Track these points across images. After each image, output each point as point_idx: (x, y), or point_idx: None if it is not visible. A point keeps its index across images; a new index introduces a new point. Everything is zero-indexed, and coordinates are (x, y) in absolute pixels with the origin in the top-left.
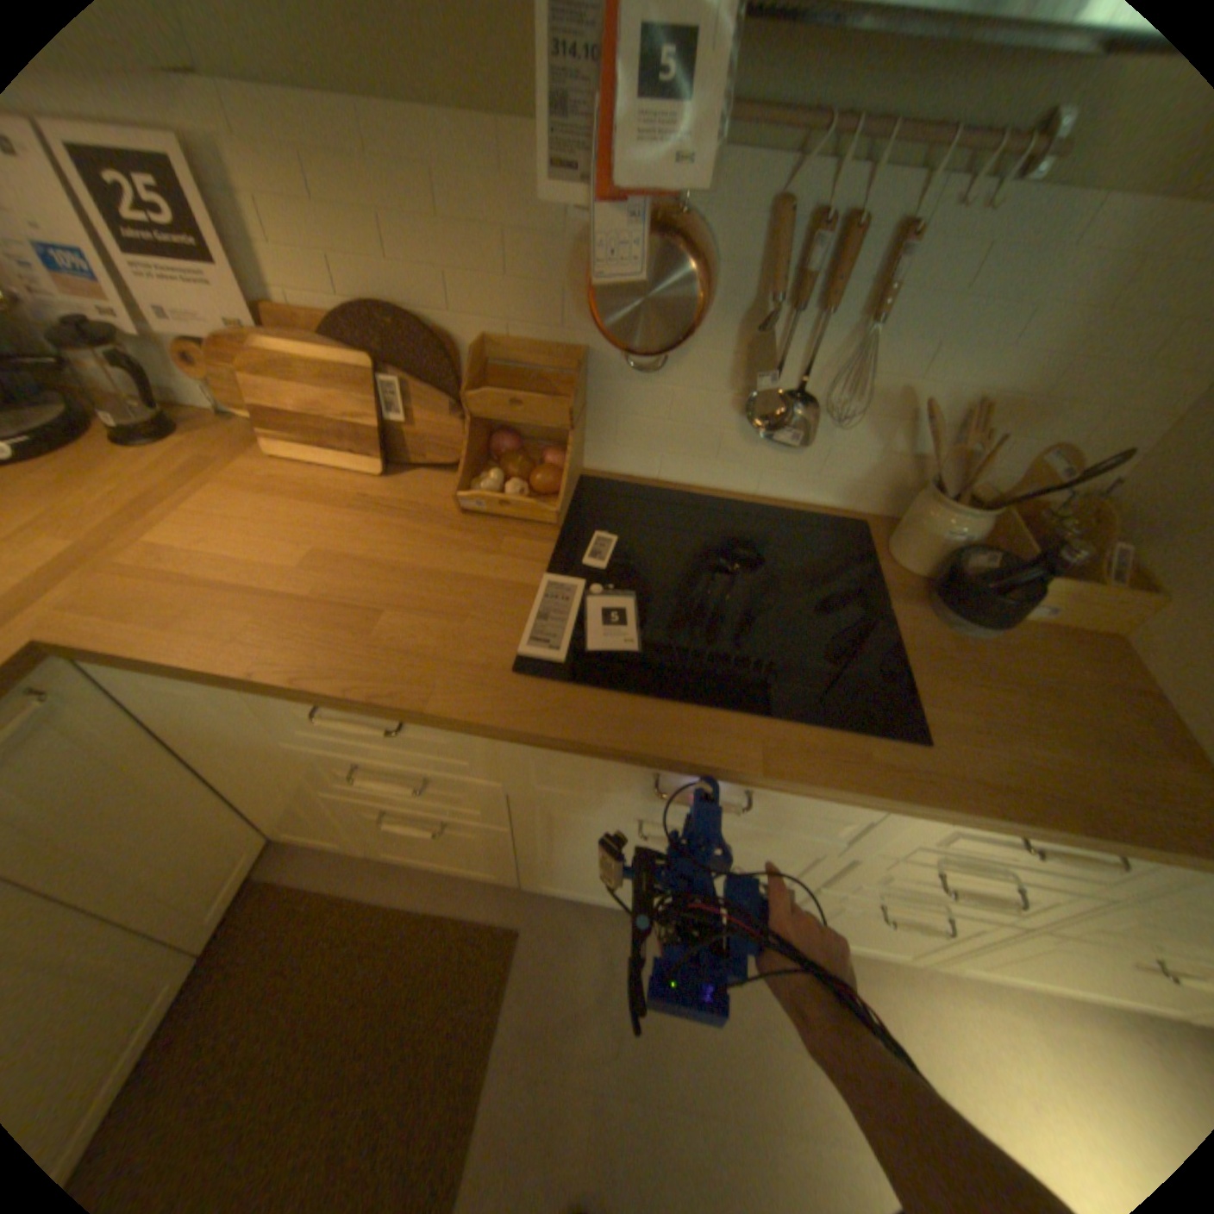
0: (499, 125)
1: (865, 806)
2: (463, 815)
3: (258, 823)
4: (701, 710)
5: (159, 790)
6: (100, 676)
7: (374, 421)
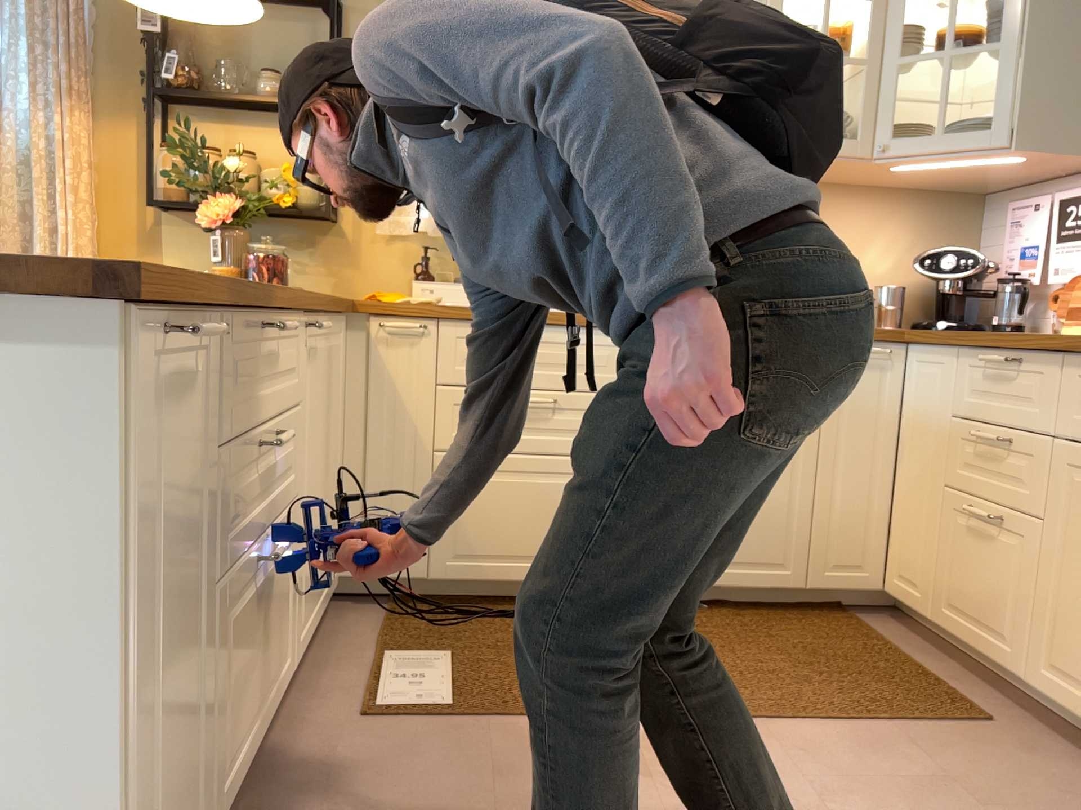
0: None
1: None
2: (1020, 500)
3: (893, 555)
4: None
5: (880, 458)
6: (912, 365)
7: None
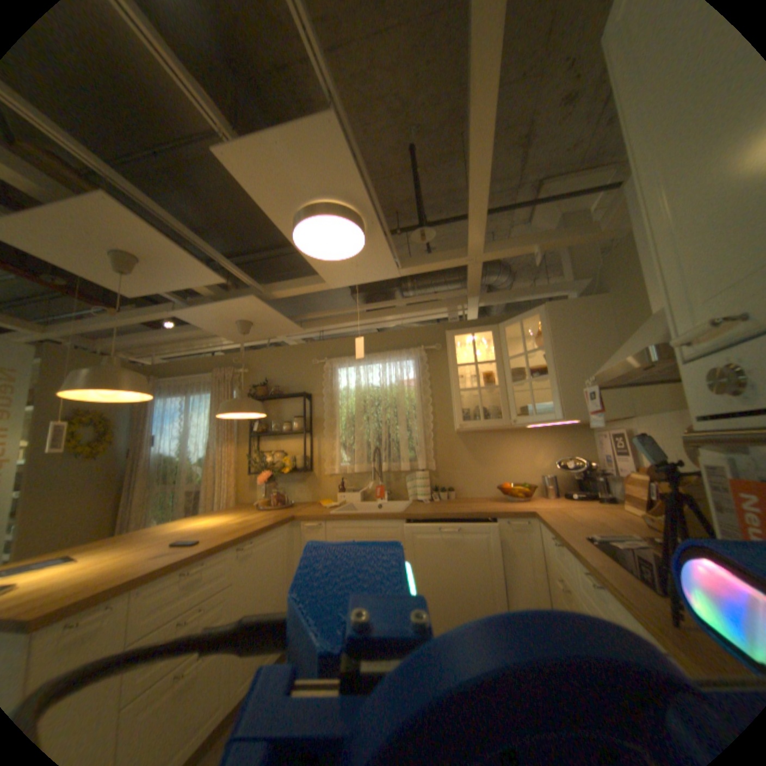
0: (681, 413)
1: (614, 597)
2: None
3: None
4: (609, 559)
5: (538, 581)
6: (541, 530)
7: (649, 501)
